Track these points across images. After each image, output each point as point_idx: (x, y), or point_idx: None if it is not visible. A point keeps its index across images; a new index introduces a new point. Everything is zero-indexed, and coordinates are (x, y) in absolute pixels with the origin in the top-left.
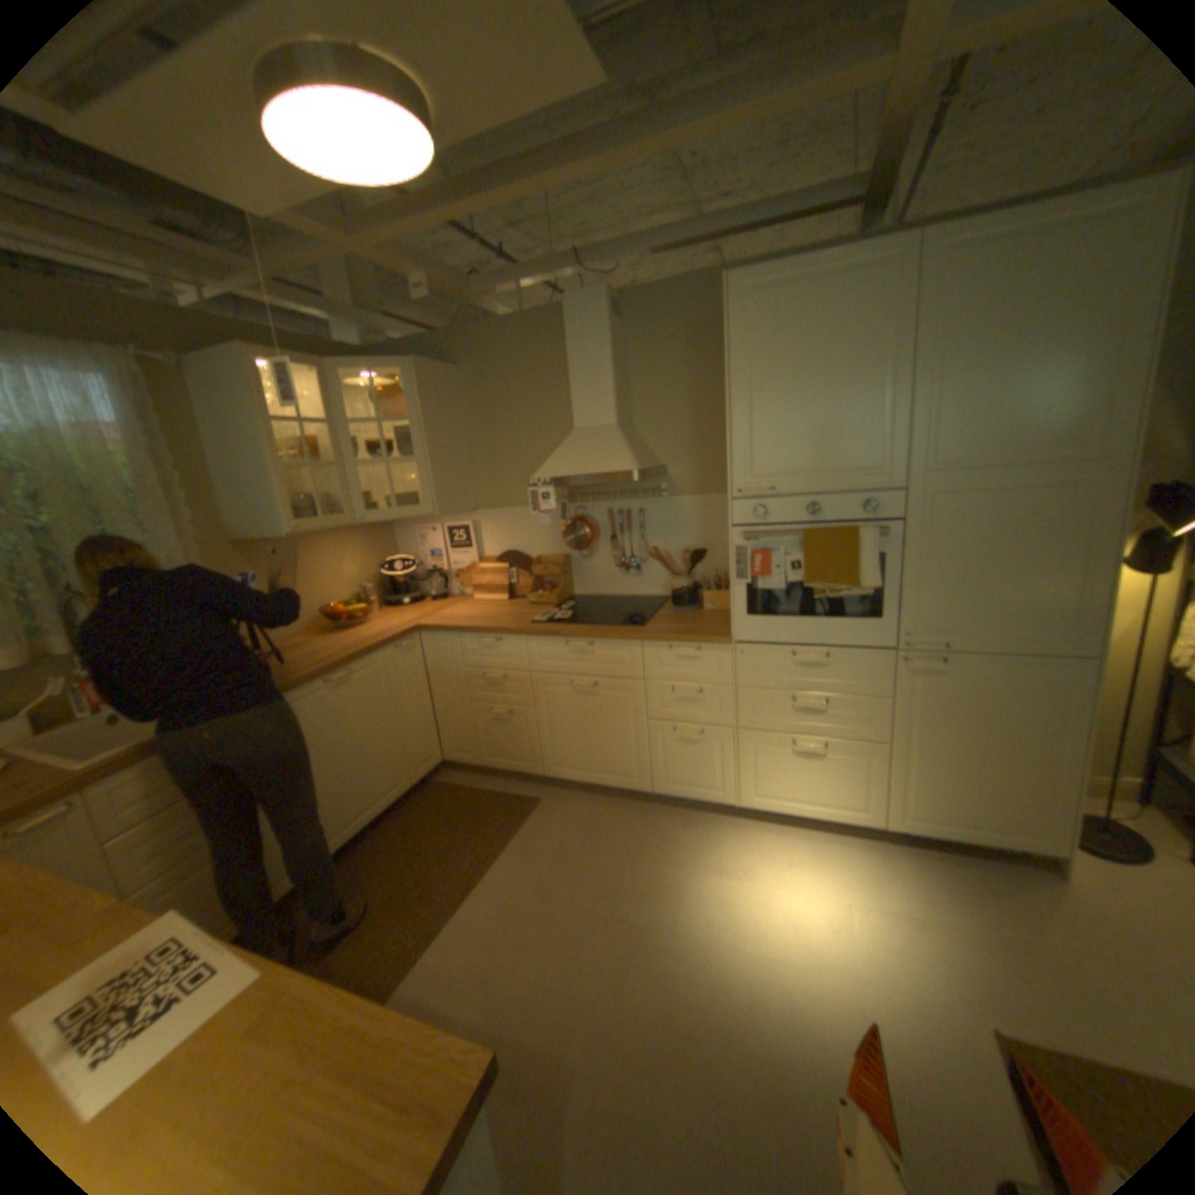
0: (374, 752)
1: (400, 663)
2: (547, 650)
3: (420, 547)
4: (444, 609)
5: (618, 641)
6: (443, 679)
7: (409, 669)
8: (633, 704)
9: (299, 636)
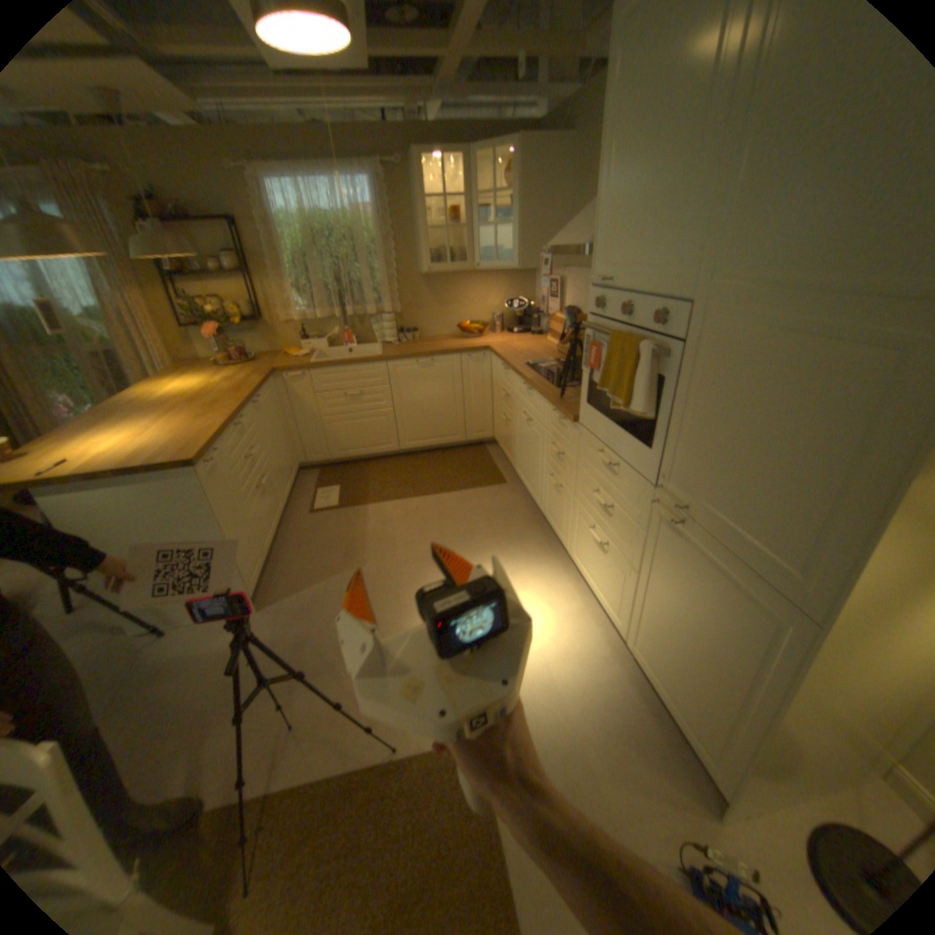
0: (443, 411)
1: (472, 367)
2: (520, 386)
3: (539, 293)
4: (522, 342)
5: (537, 393)
6: (495, 387)
7: (478, 373)
8: (541, 446)
9: (449, 336)
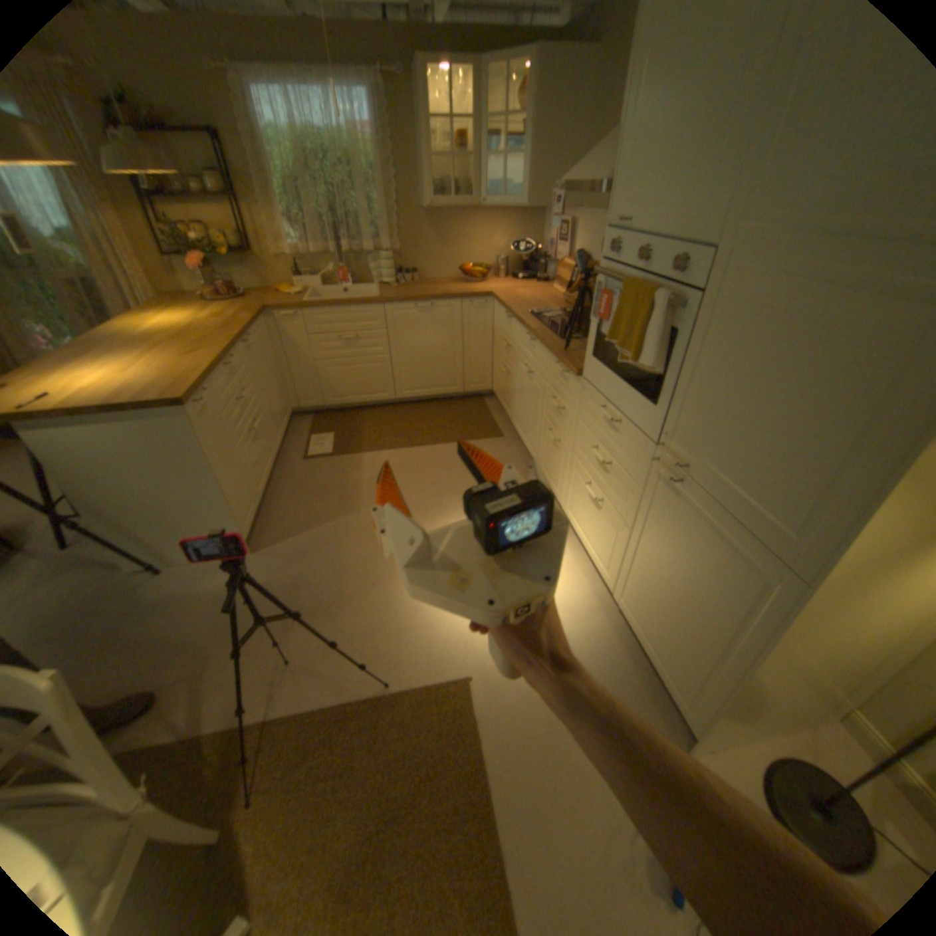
0: (441, 359)
1: (473, 314)
2: (523, 336)
3: (547, 235)
4: (527, 289)
5: (540, 344)
6: (496, 336)
7: (479, 320)
8: (541, 399)
9: (450, 280)
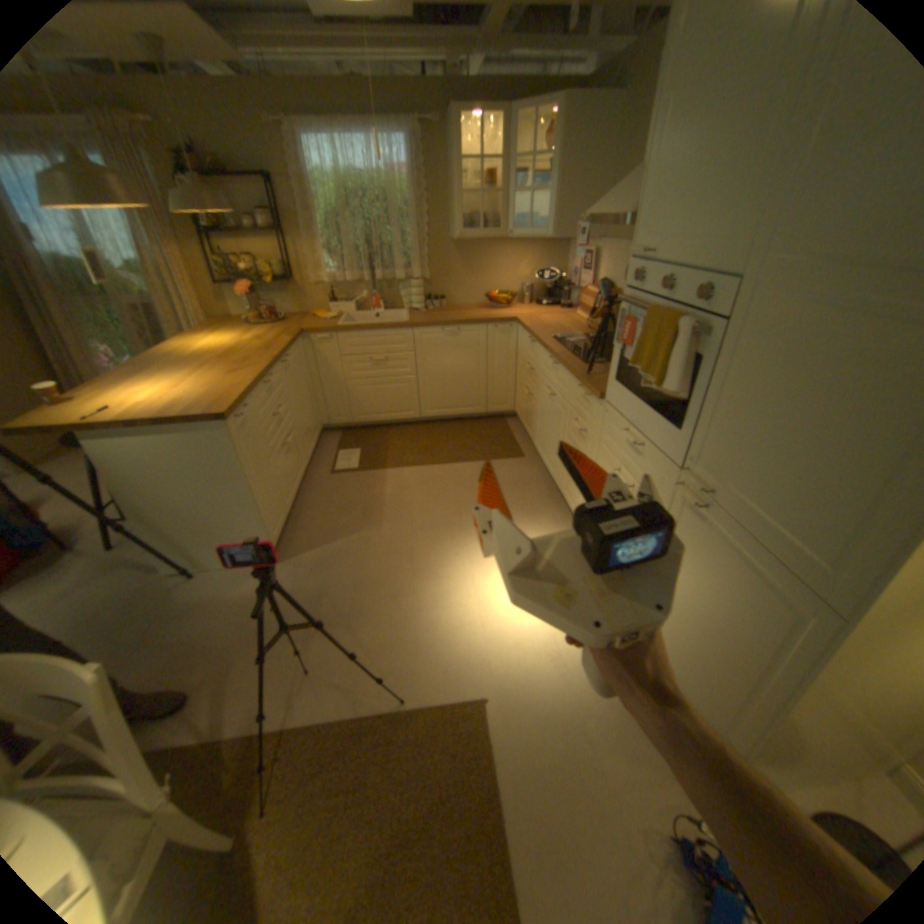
0: (465, 381)
1: (498, 338)
2: (546, 360)
3: (571, 264)
4: (551, 314)
5: (563, 368)
6: (519, 359)
7: (504, 344)
8: (563, 421)
9: (477, 306)
